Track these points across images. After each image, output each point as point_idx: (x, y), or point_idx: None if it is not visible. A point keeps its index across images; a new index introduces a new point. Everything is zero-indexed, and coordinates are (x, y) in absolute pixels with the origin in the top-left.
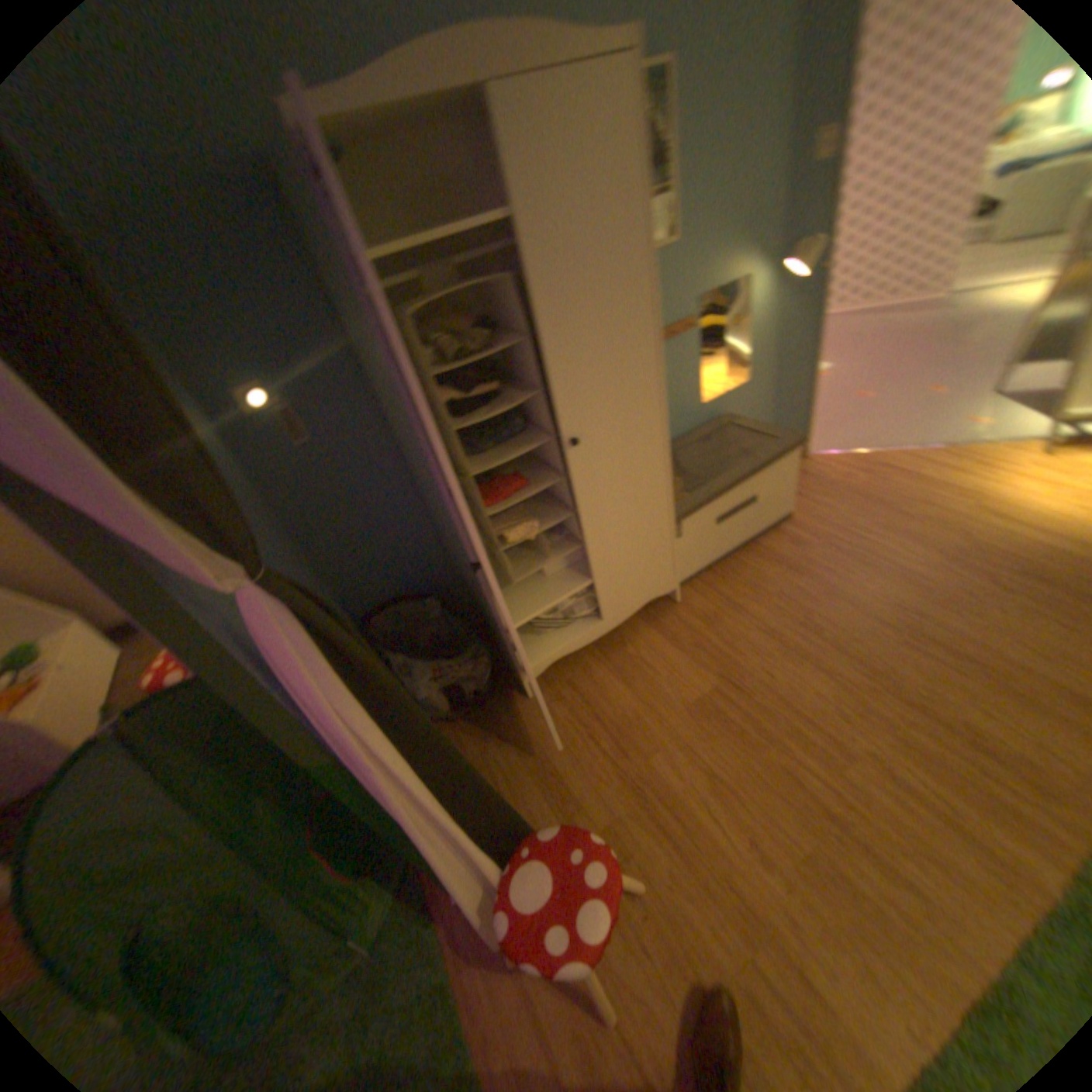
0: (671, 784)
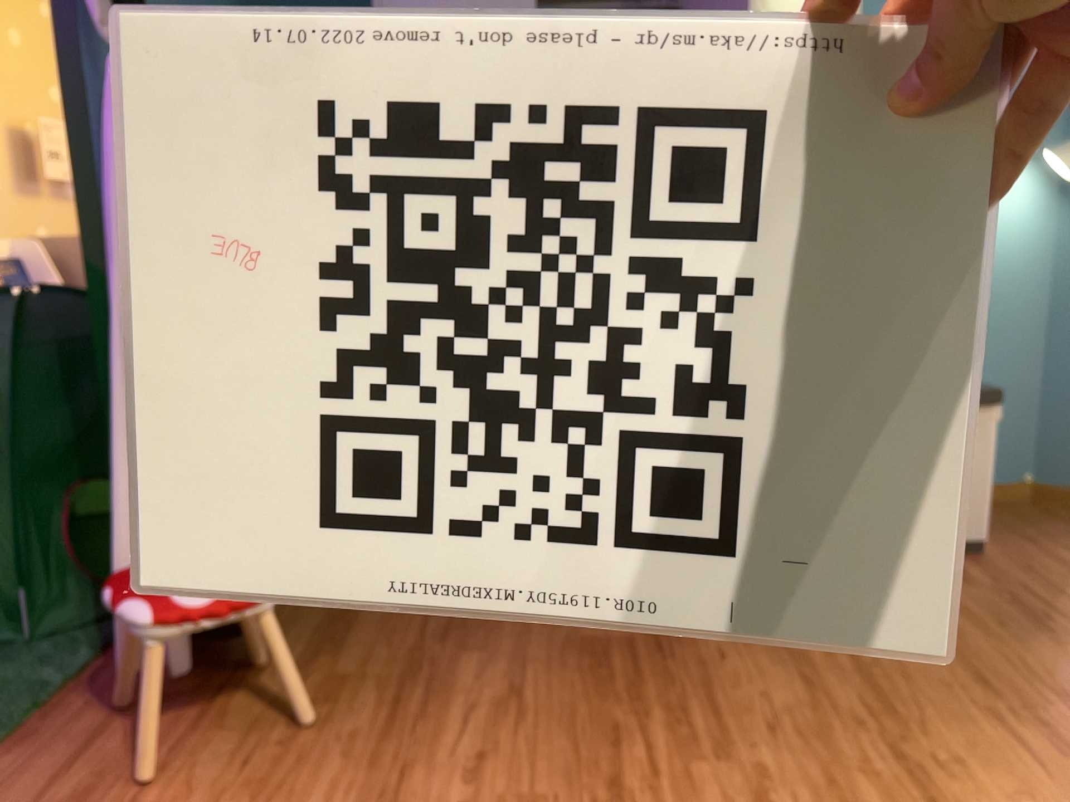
0: (458, 681)
